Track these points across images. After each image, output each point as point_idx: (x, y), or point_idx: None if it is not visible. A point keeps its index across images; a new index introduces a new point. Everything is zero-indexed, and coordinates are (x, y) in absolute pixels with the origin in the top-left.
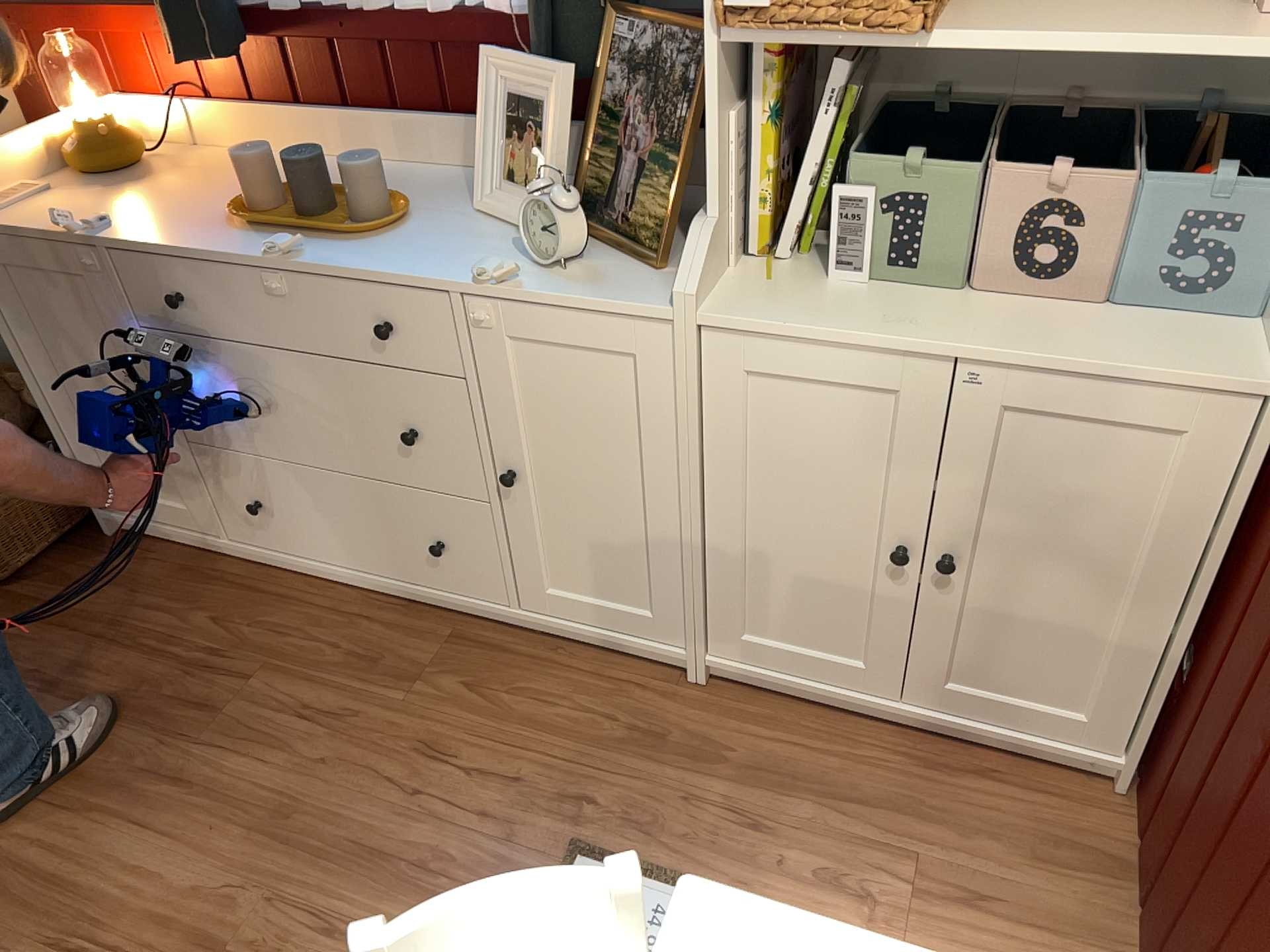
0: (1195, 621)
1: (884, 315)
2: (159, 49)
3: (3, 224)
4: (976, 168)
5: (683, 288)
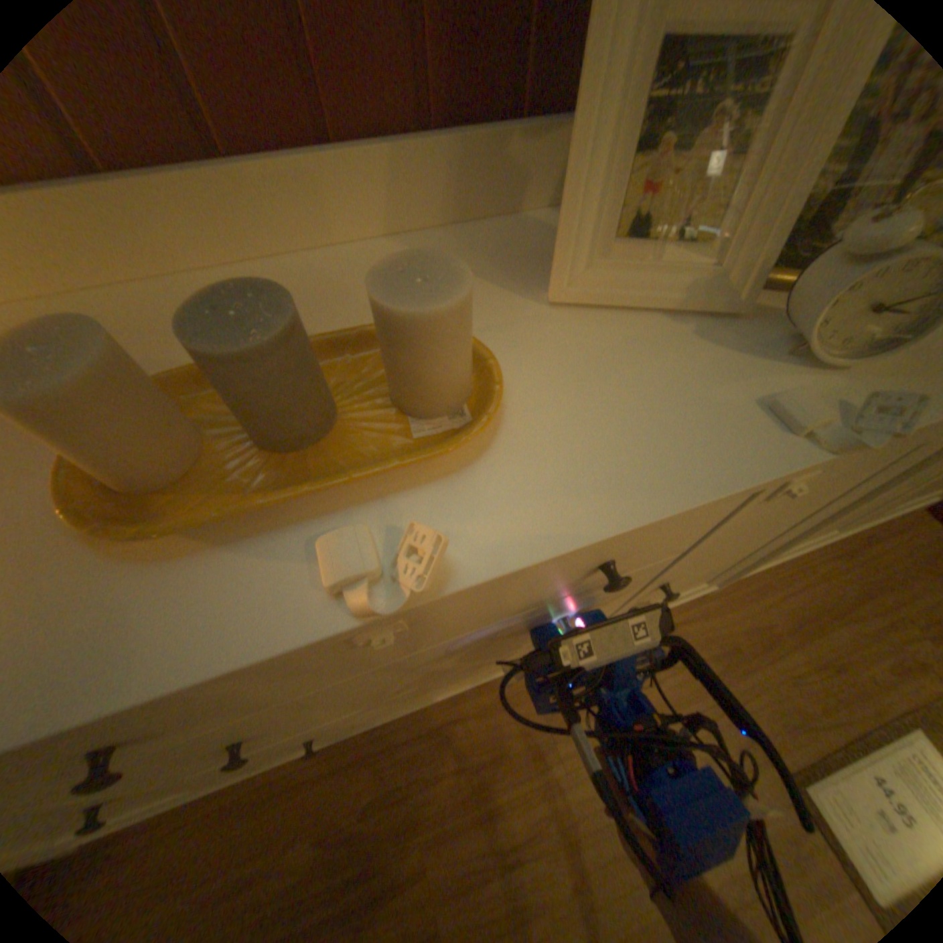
0: None
1: None
2: None
3: None
4: None
5: None
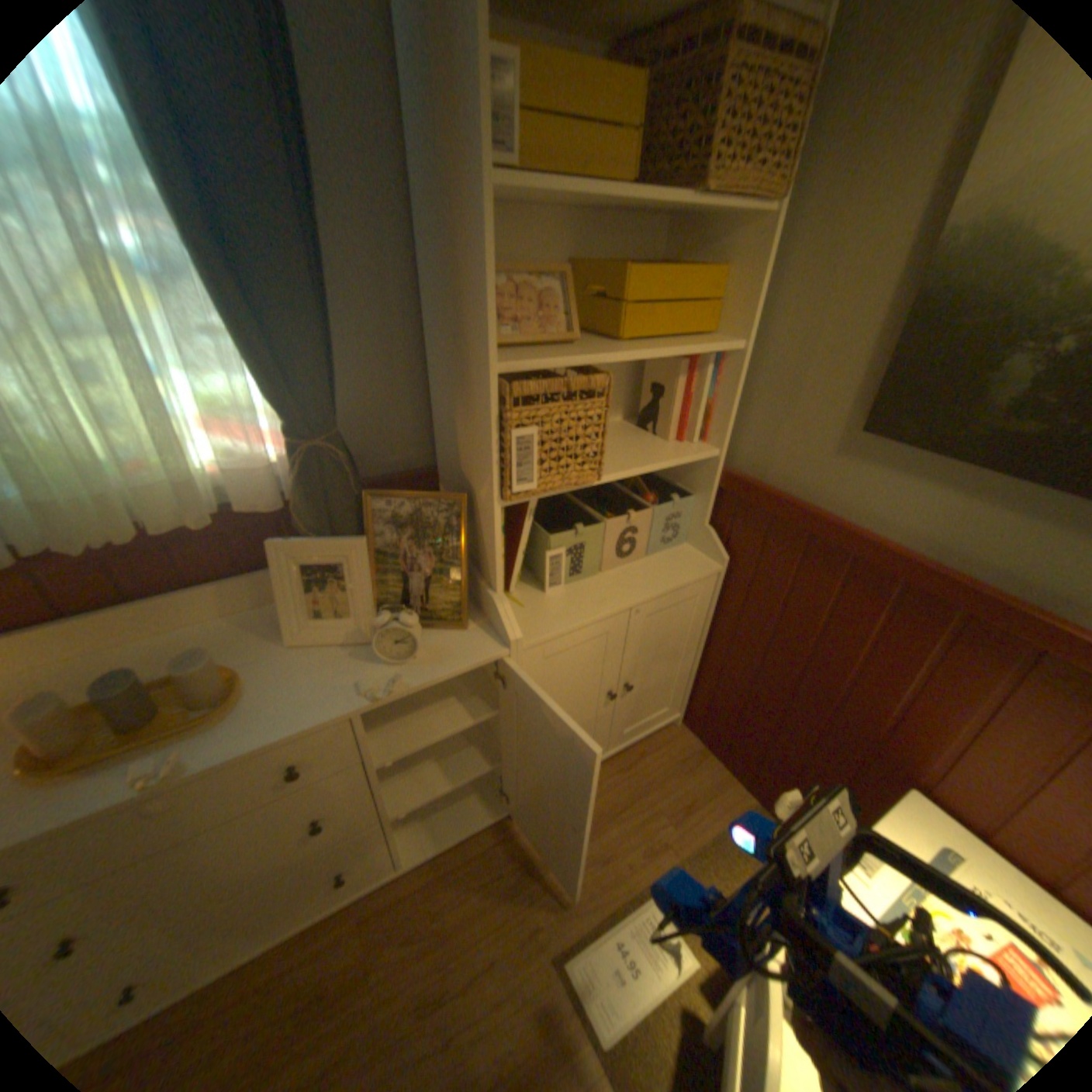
0: (706, 653)
1: (589, 598)
2: None
3: None
4: (598, 518)
5: (511, 634)
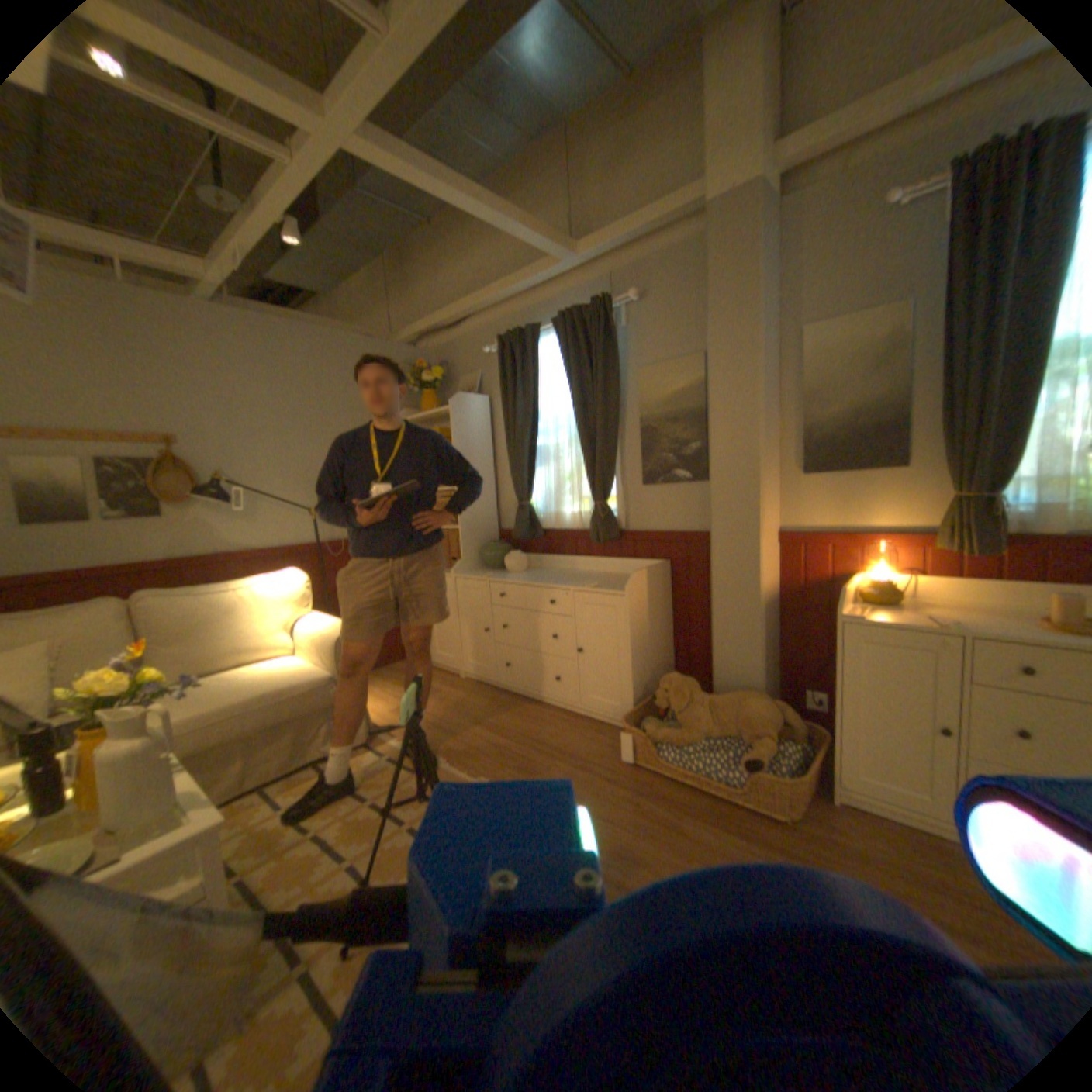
0: None
1: None
2: (907, 546)
3: (866, 616)
4: None
5: None
